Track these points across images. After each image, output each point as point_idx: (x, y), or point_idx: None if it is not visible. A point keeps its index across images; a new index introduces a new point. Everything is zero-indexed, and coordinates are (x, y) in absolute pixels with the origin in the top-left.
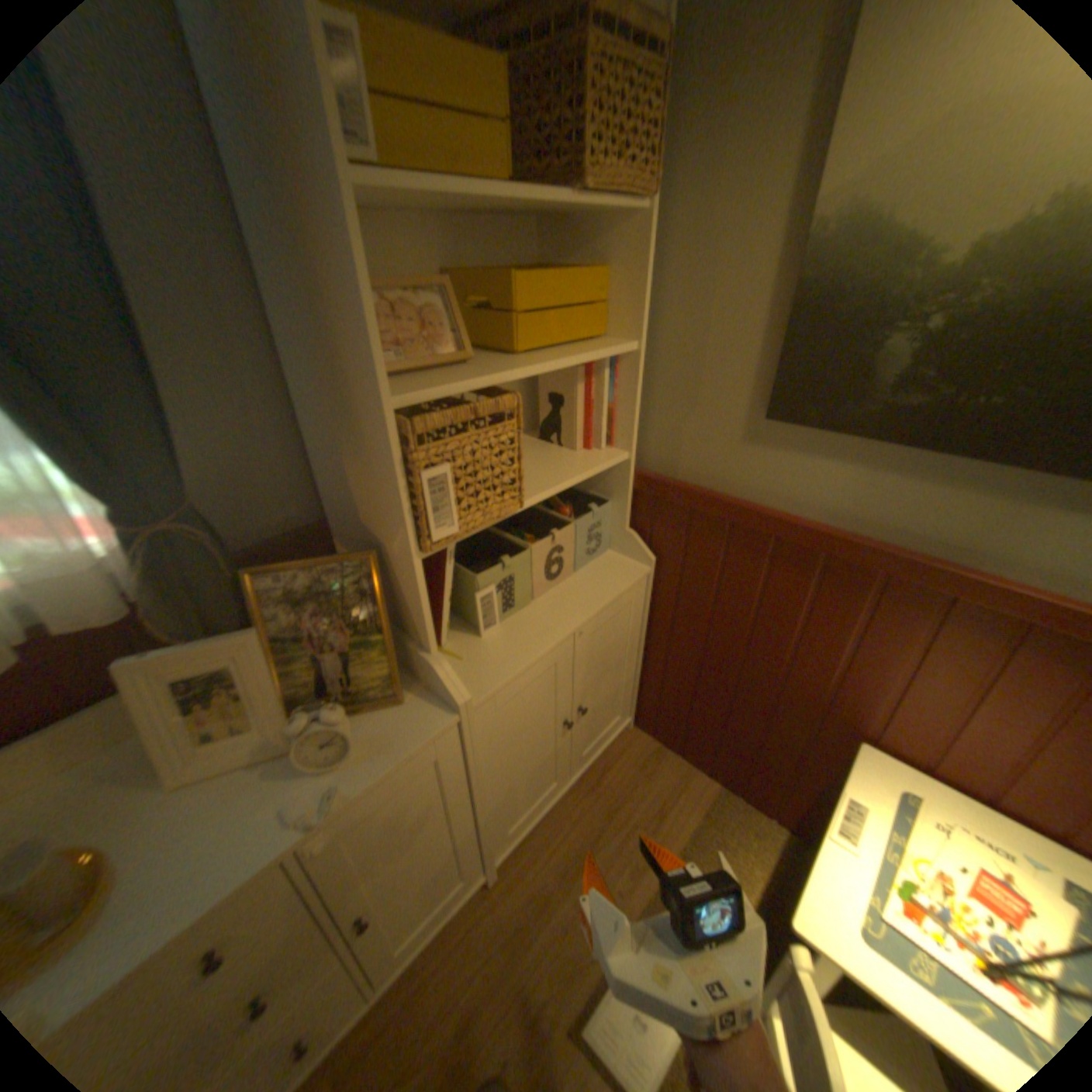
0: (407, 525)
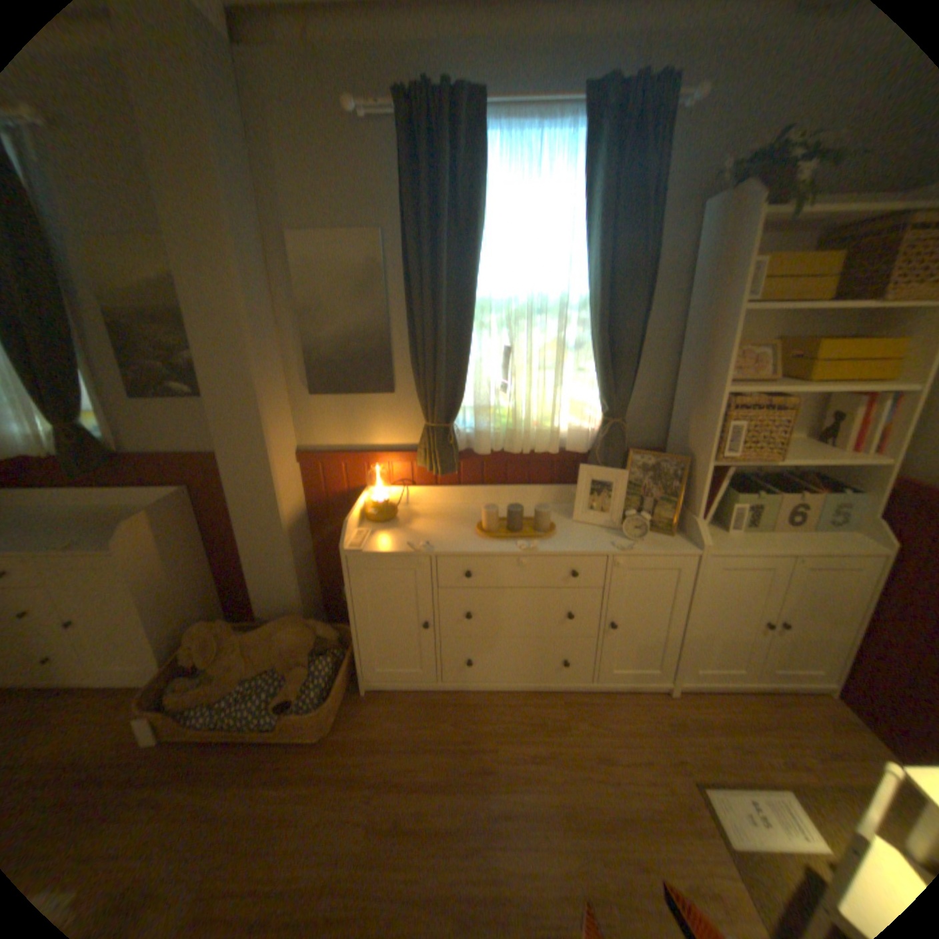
0: (712, 445)
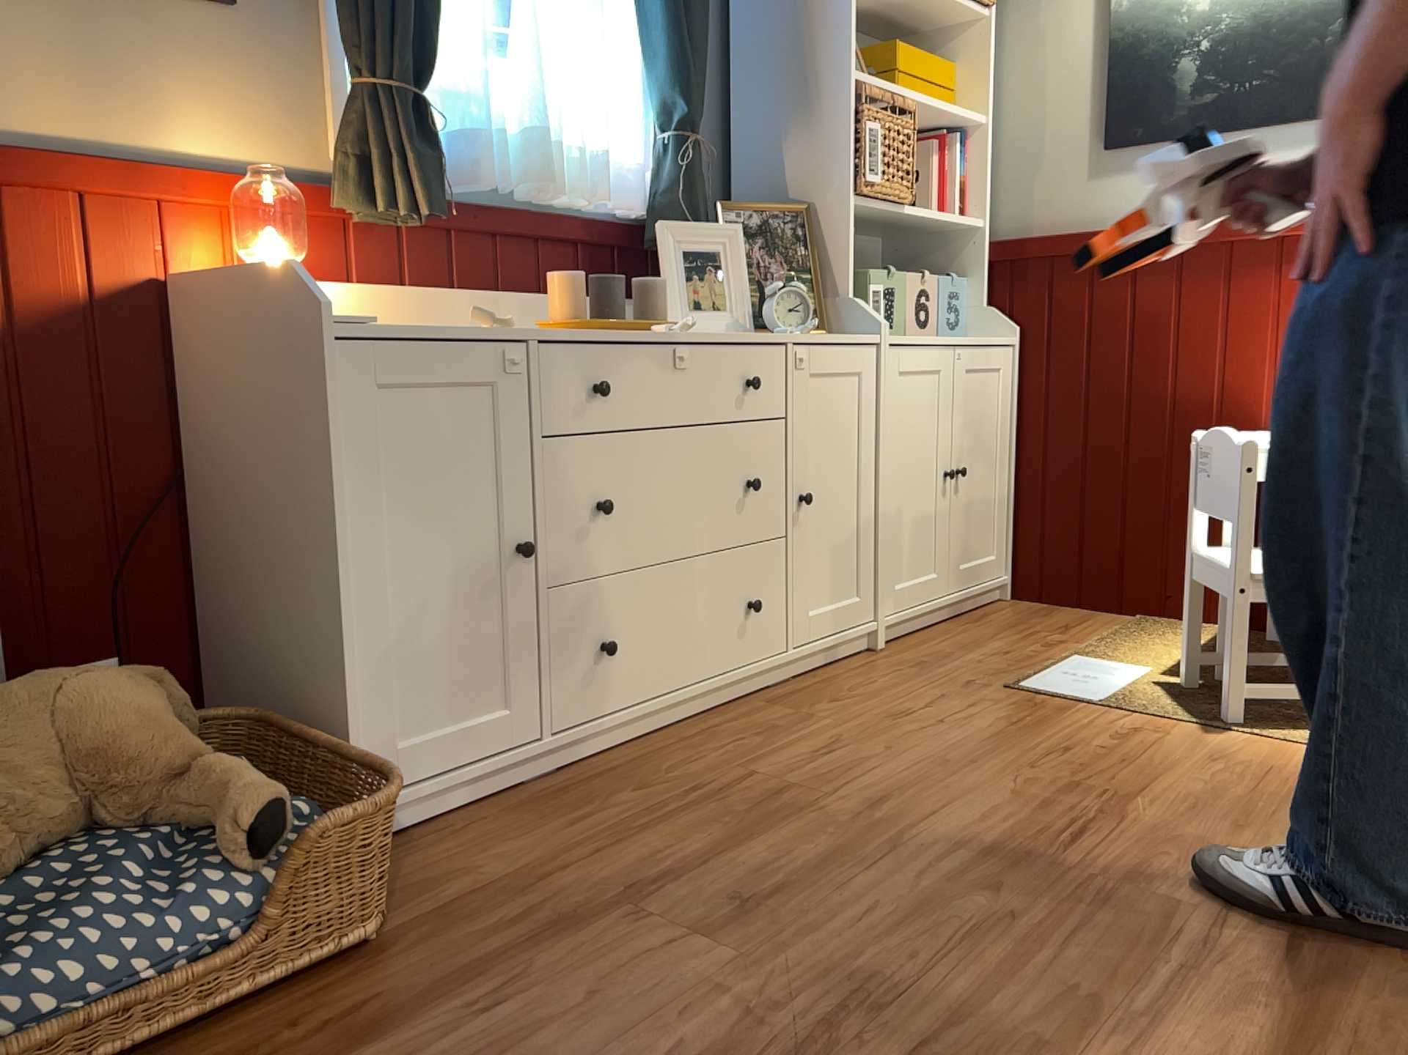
0: (847, 166)
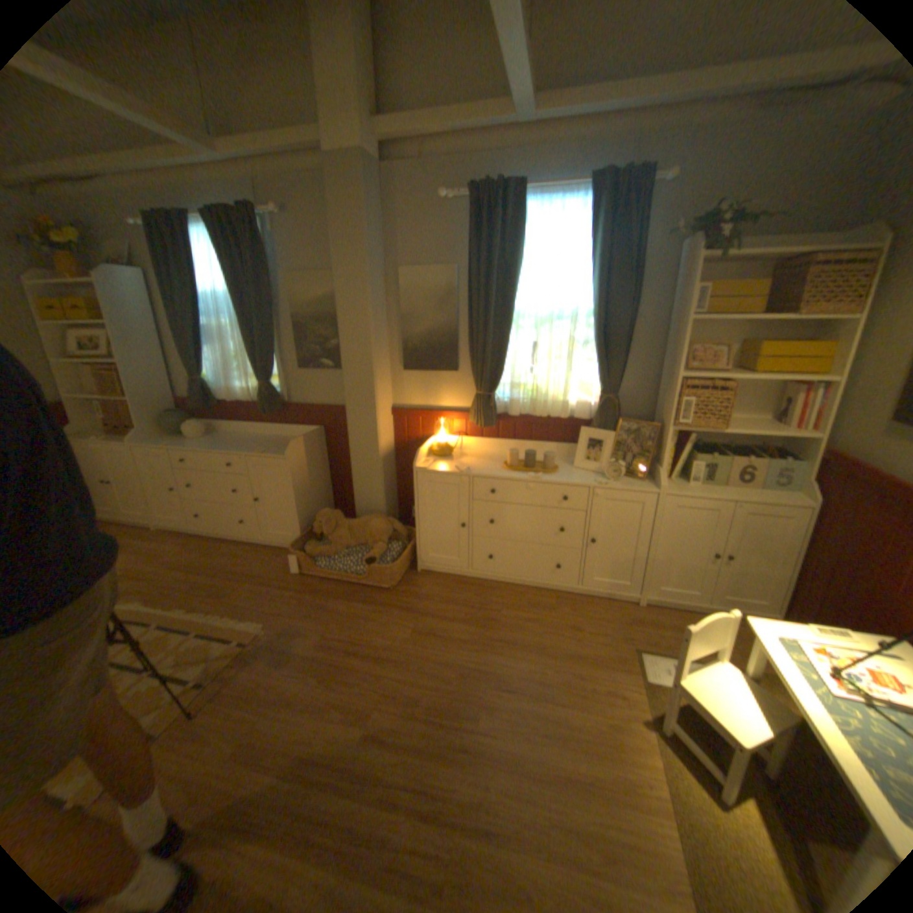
0: (671, 415)
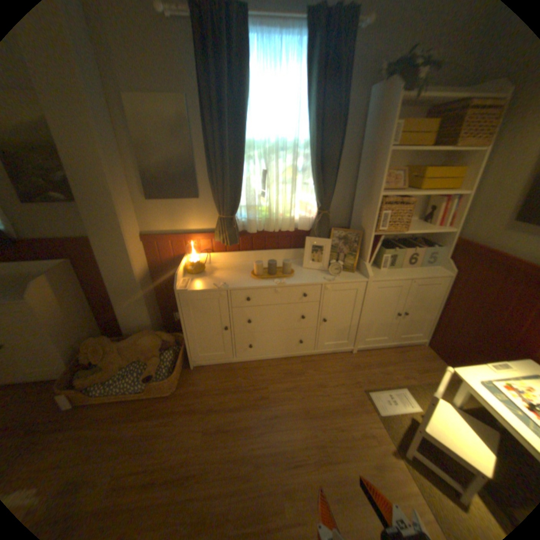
0: (373, 224)
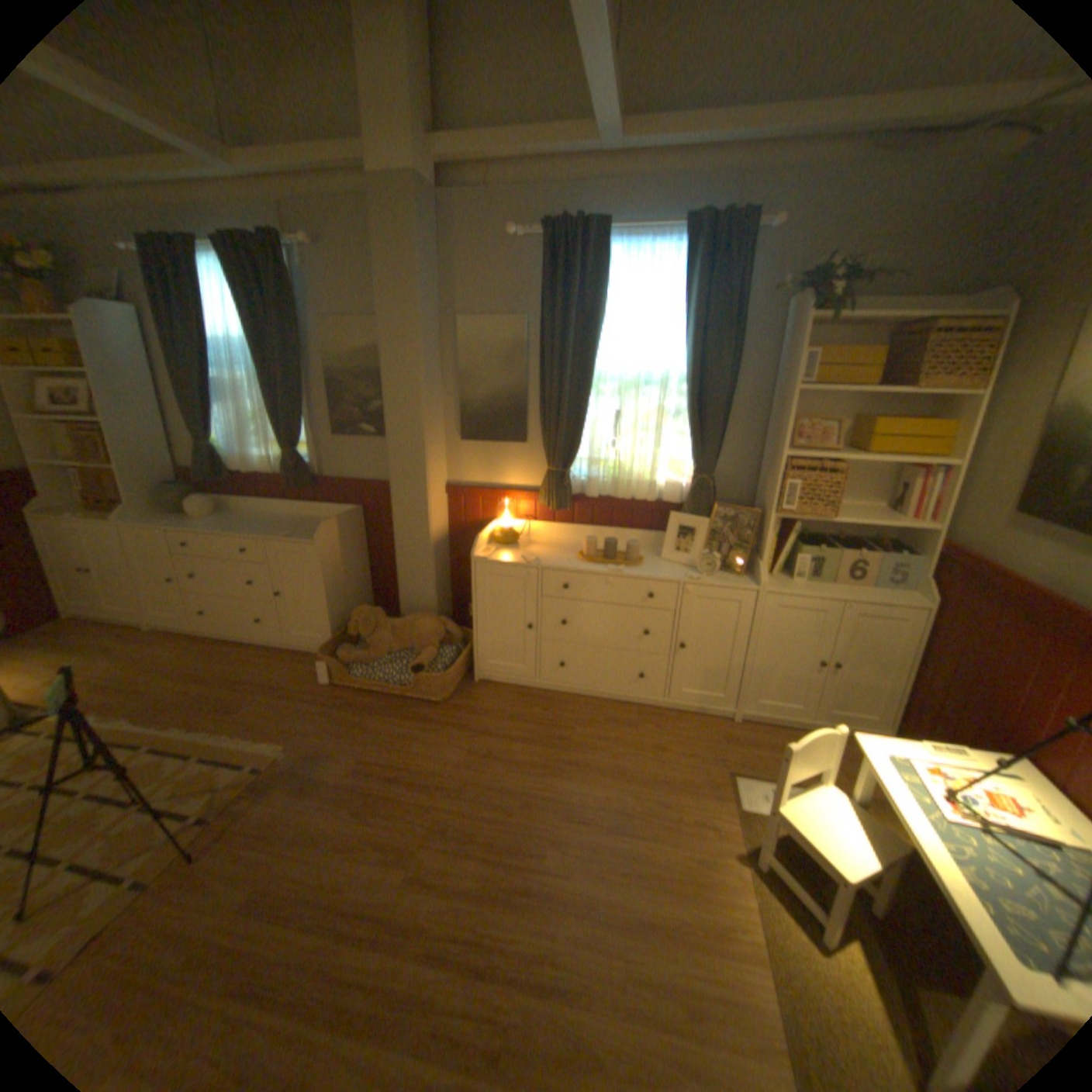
0: (774, 500)
